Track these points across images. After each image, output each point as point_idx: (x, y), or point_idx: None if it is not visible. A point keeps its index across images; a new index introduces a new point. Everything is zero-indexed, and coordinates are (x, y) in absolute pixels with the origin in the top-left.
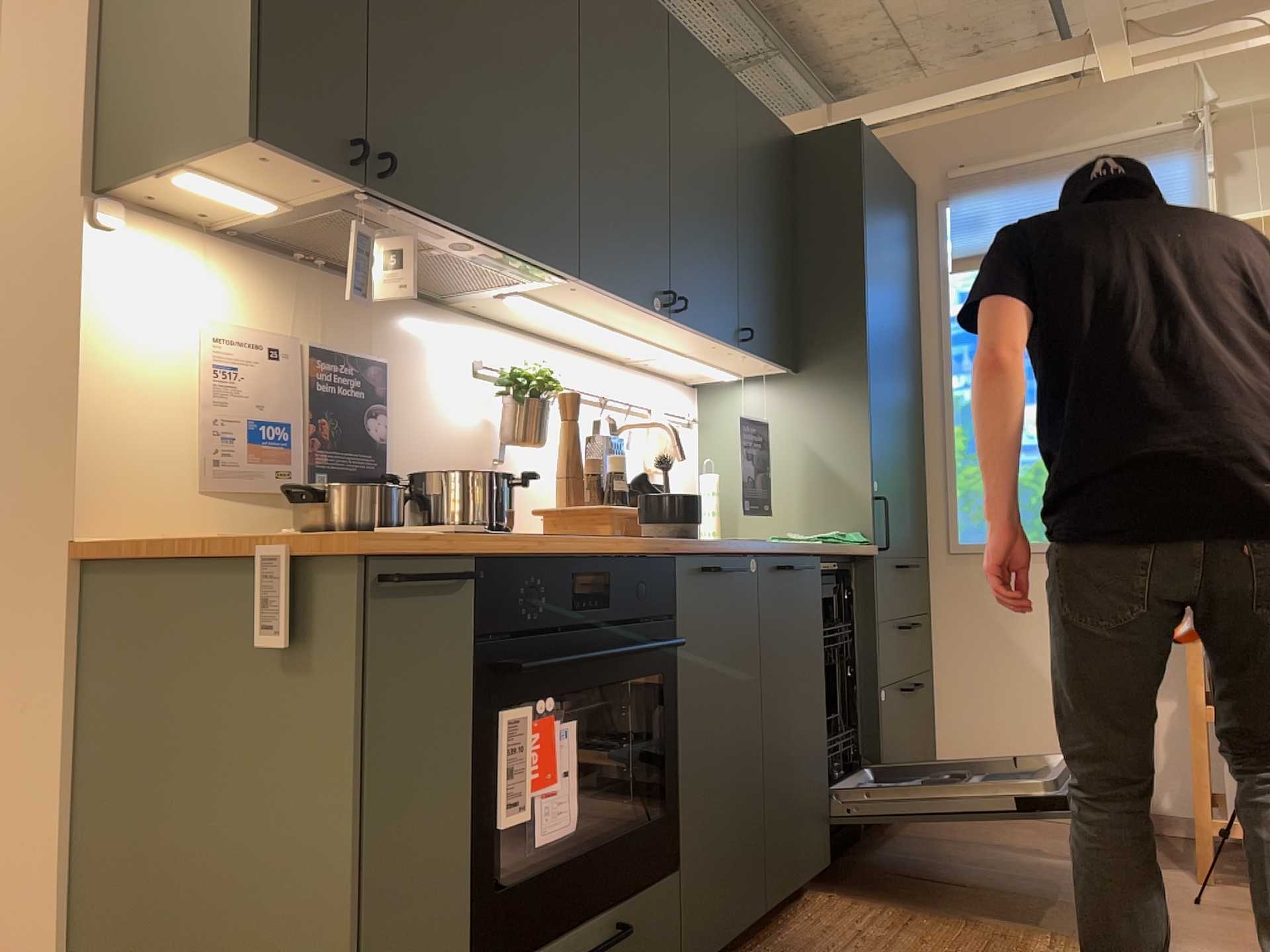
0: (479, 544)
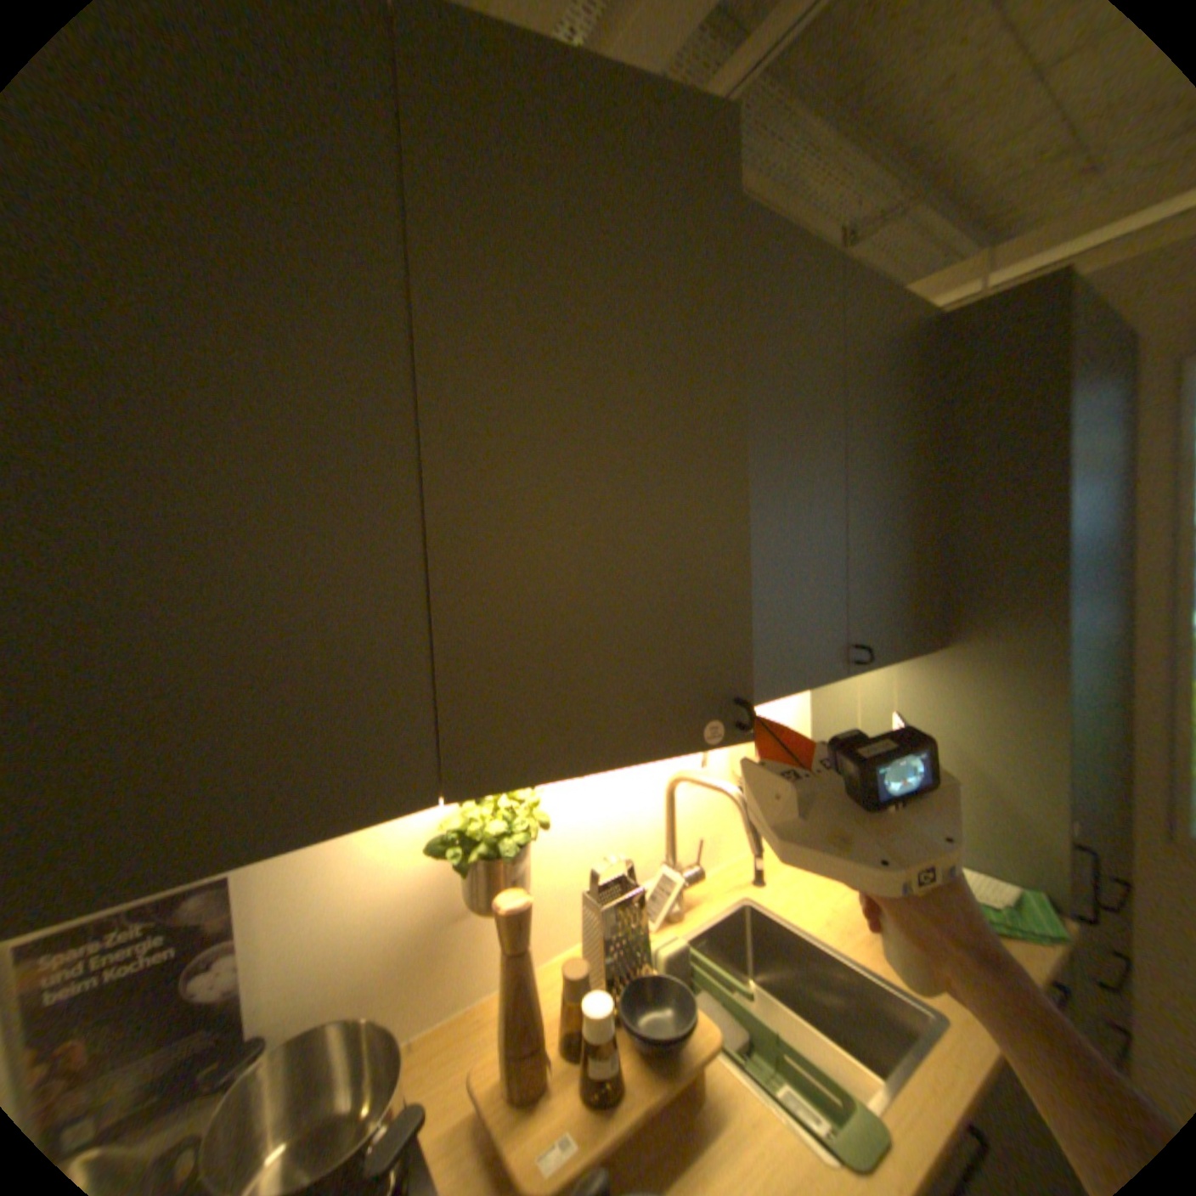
0: None
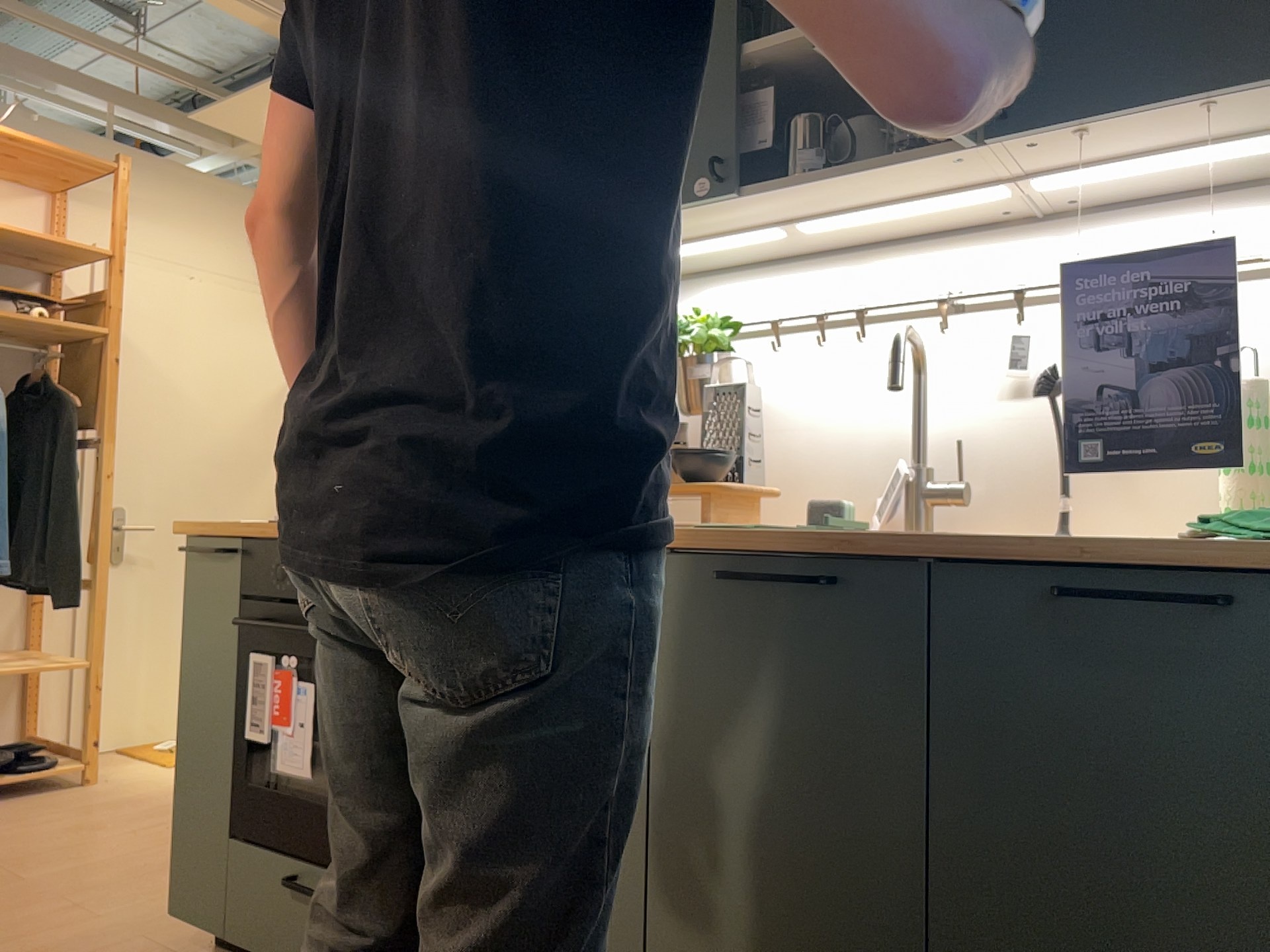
0: (234, 529)
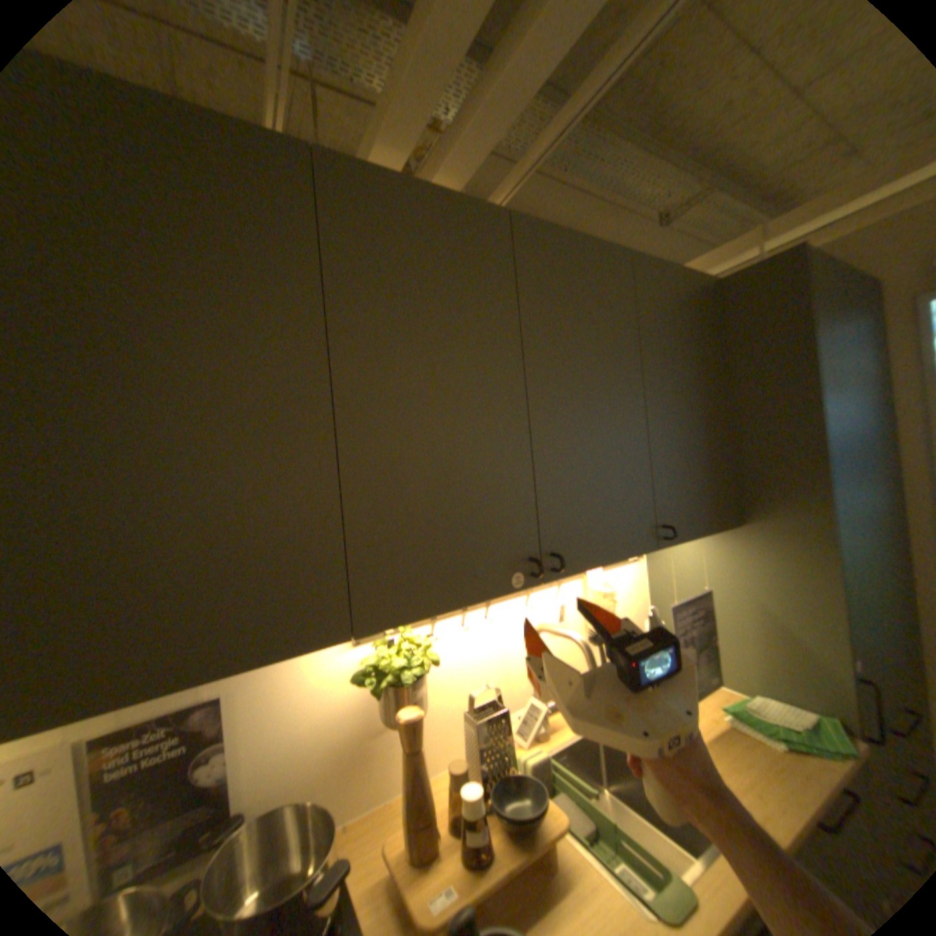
0: None
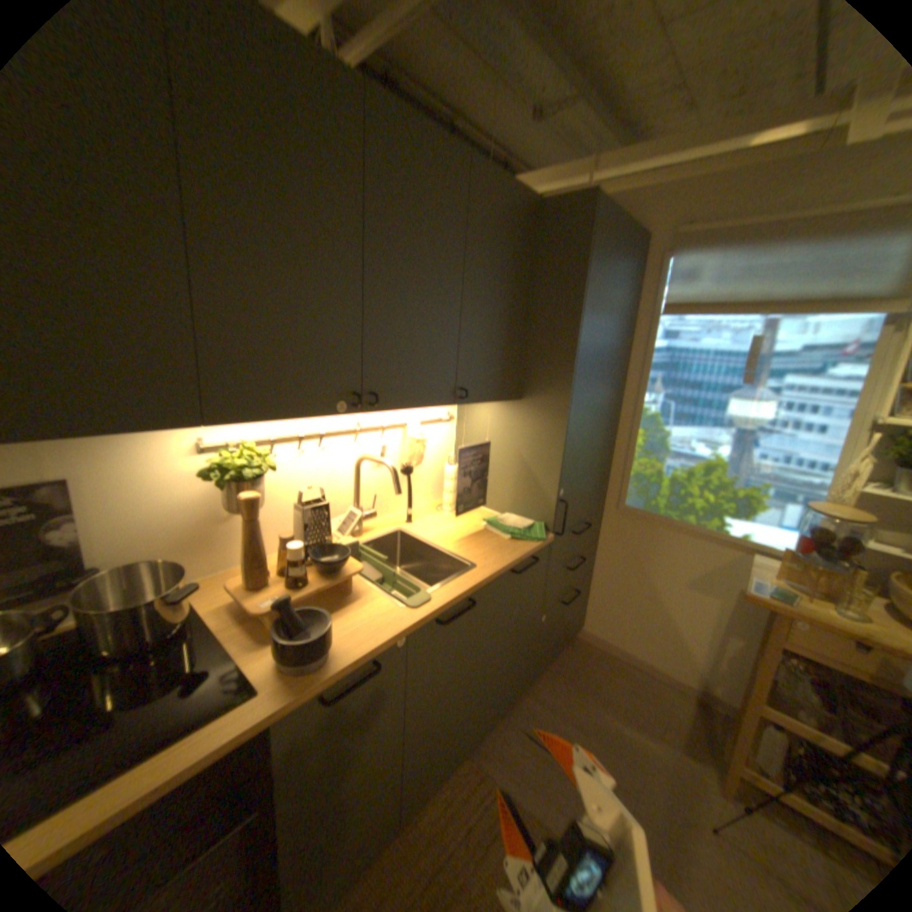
0: None
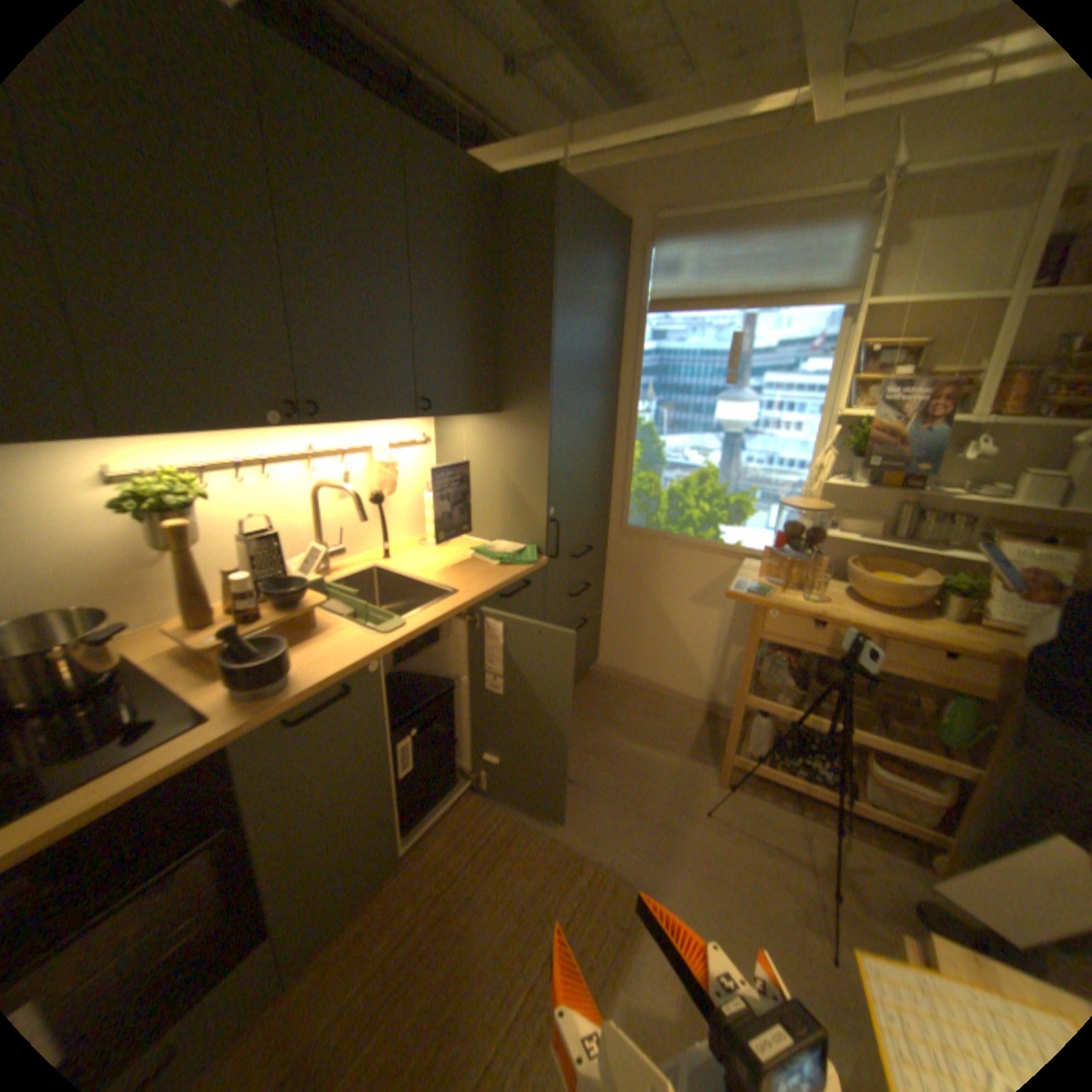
0: None
